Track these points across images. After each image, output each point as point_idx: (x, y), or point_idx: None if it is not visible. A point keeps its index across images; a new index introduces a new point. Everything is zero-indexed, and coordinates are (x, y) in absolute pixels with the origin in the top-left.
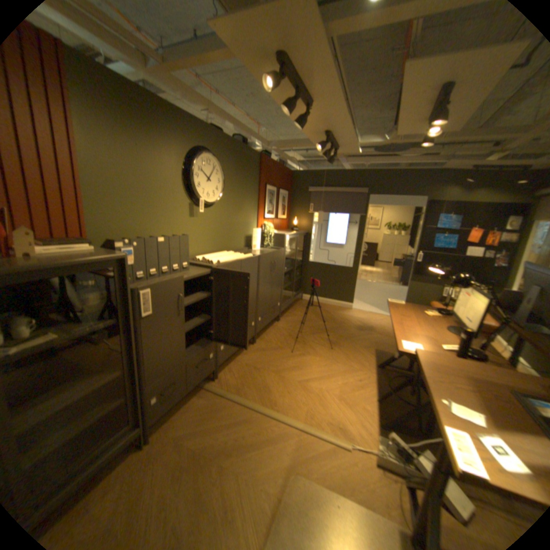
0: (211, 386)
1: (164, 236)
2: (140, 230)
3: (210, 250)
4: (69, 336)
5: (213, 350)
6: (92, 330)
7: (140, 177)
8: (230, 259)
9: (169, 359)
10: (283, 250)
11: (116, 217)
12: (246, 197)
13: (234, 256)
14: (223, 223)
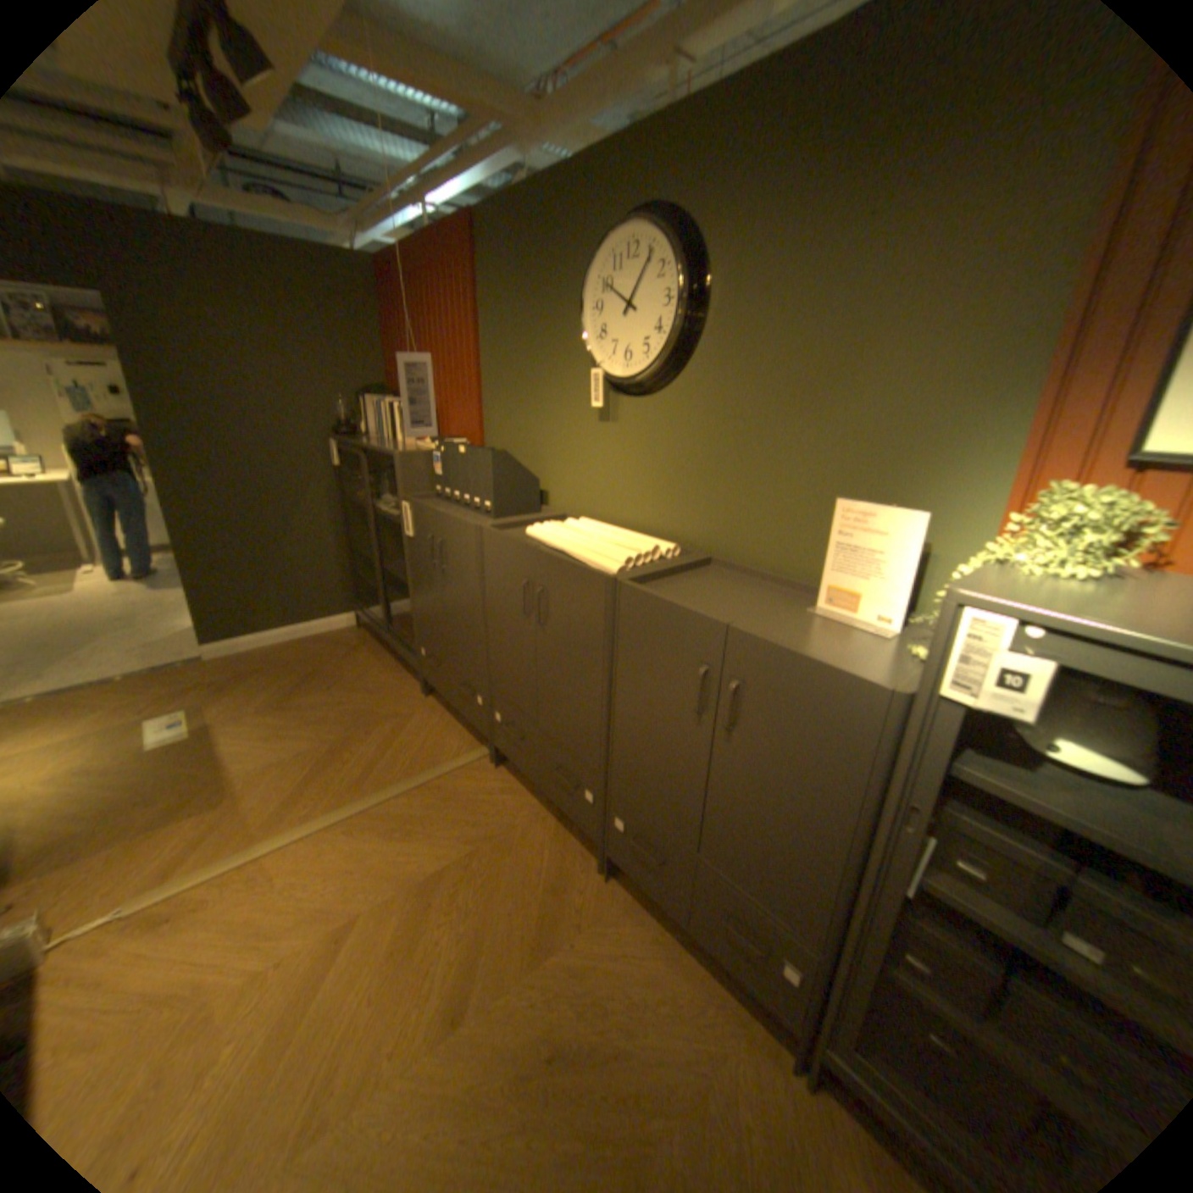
0: (476, 754)
1: (466, 446)
2: (525, 441)
3: (651, 526)
4: (393, 518)
5: (483, 696)
6: (400, 523)
7: (527, 350)
8: (546, 540)
9: (432, 621)
10: (873, 693)
11: (505, 417)
12: (896, 320)
13: (588, 545)
14: (708, 451)
